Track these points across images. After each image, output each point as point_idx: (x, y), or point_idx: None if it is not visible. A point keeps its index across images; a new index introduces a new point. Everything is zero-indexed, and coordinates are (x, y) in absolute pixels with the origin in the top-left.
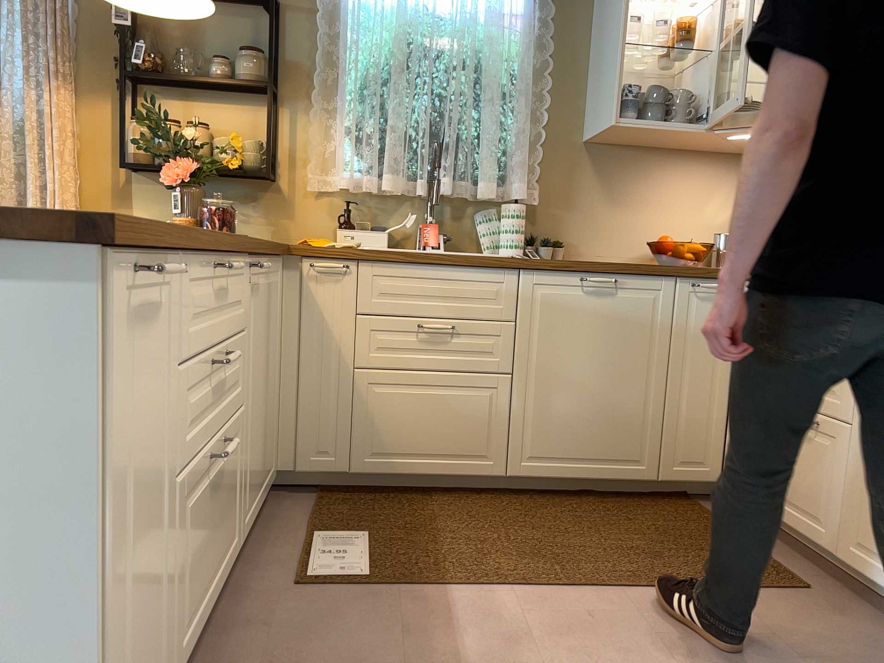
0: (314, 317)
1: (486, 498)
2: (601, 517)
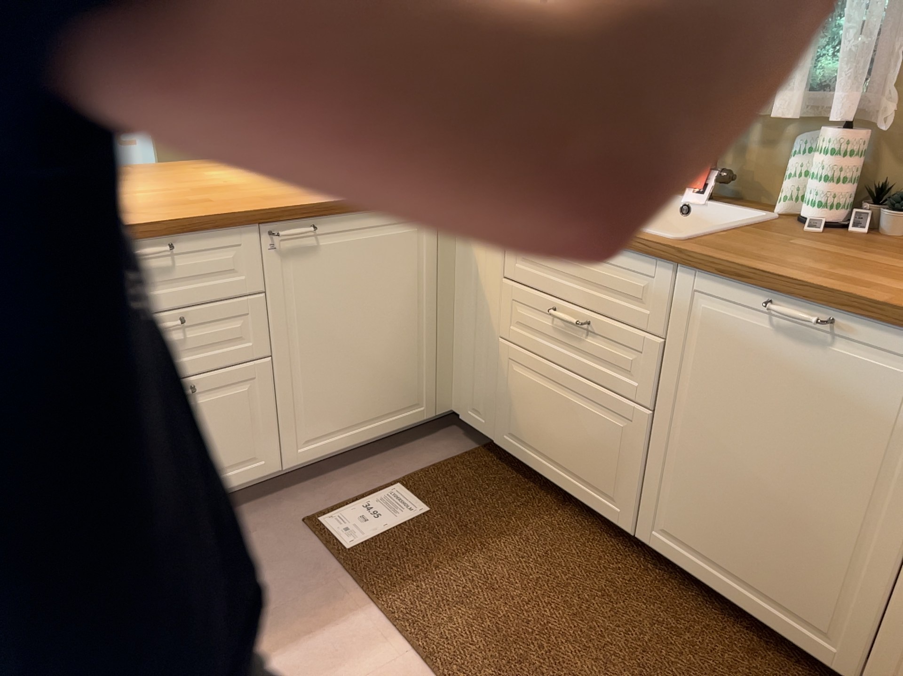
0: (473, 271)
1: (610, 545)
2: (695, 666)
